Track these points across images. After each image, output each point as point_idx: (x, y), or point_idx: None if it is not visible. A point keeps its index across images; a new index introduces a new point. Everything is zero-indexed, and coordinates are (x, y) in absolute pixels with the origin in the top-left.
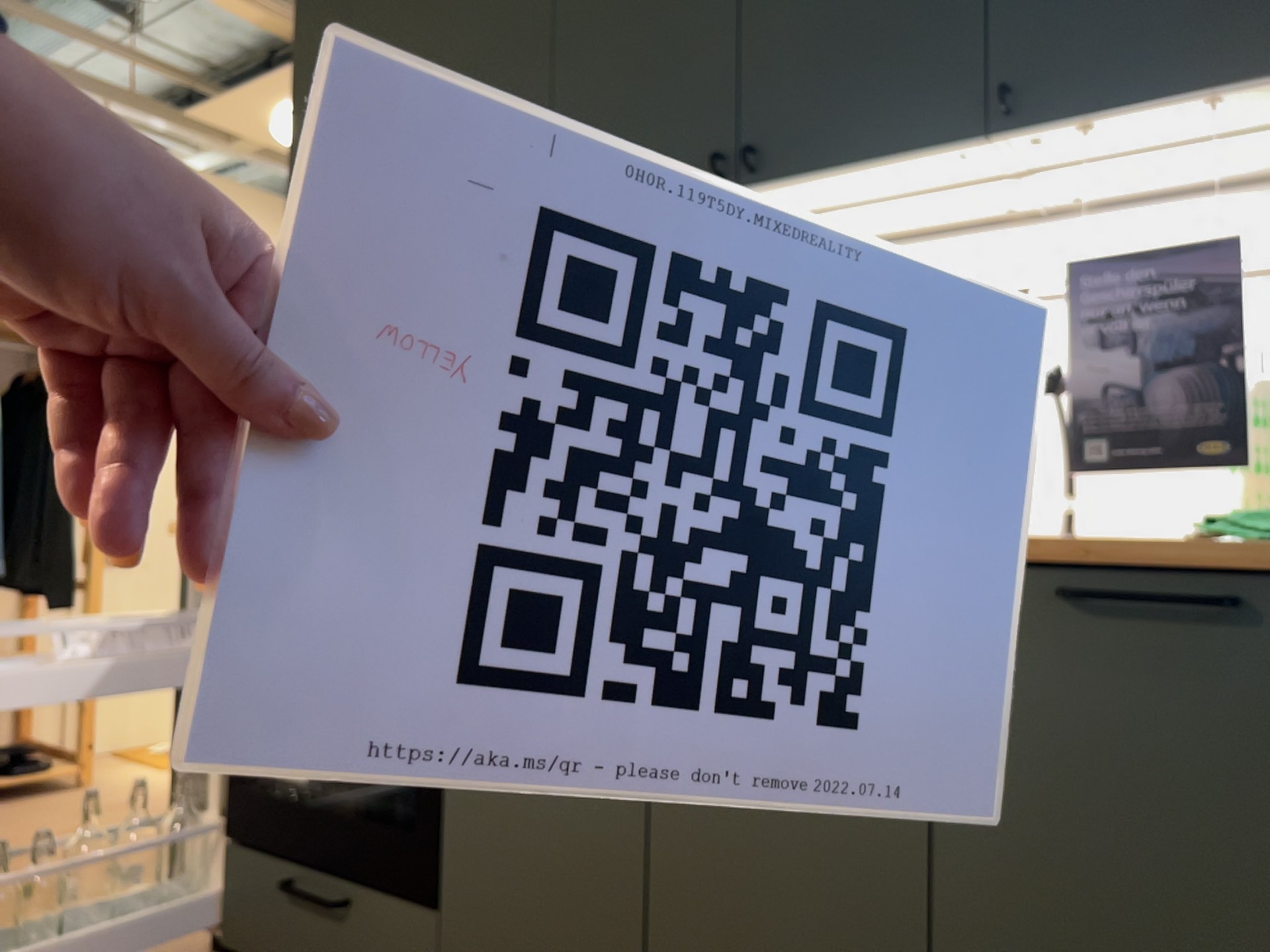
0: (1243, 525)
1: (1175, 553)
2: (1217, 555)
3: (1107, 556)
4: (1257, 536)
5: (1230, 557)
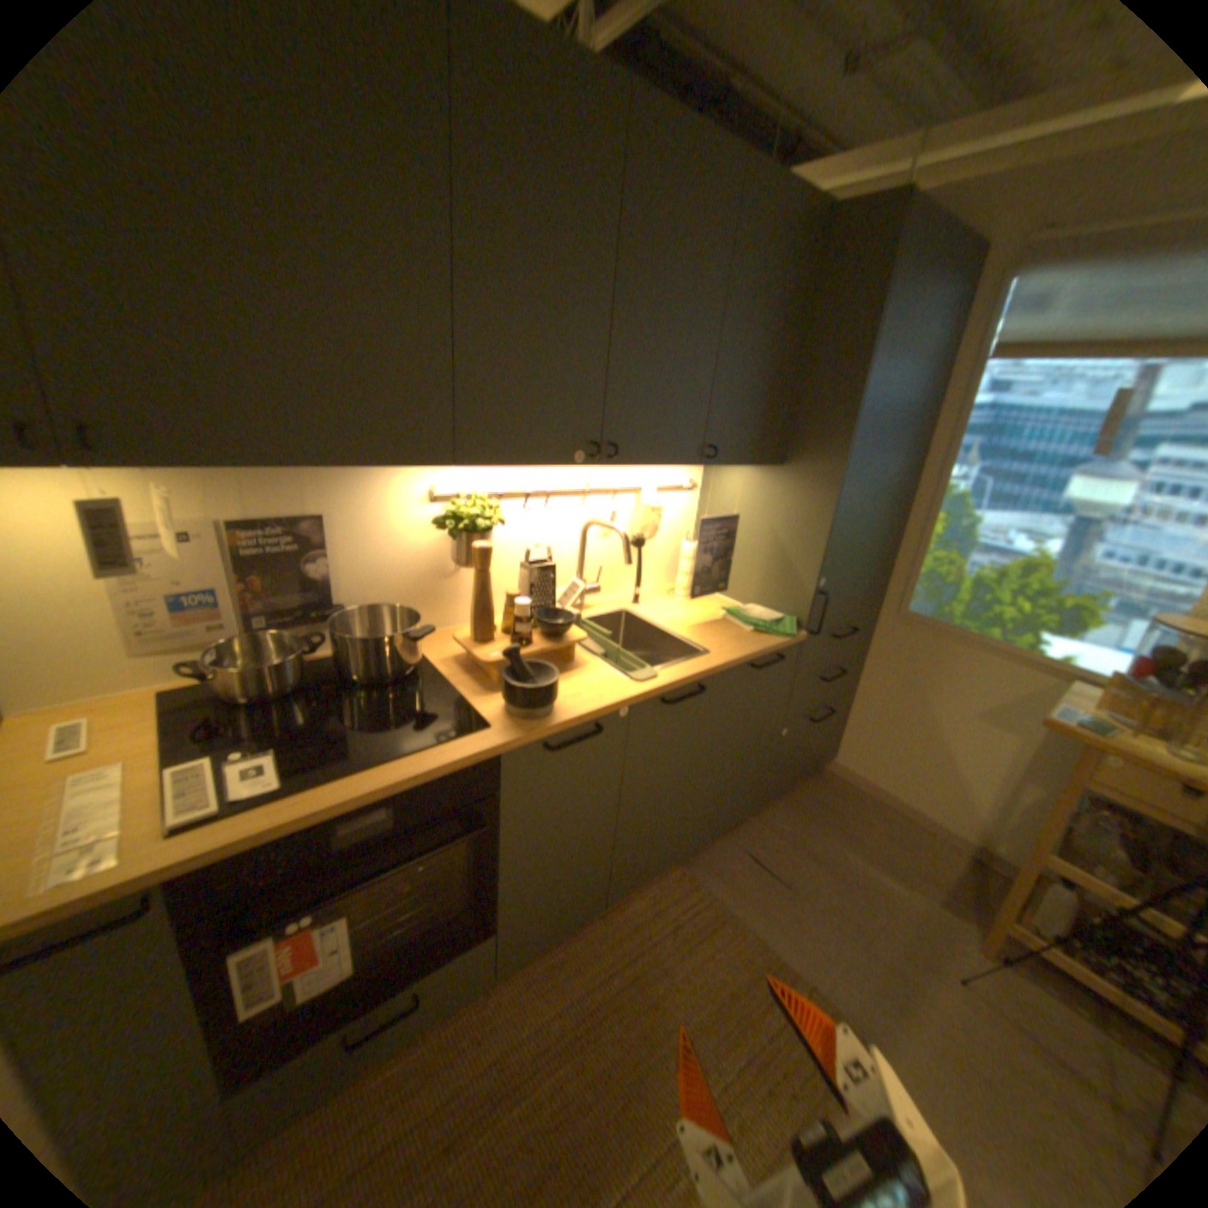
0: (767, 629)
1: (766, 645)
2: (781, 647)
3: (762, 654)
4: (776, 635)
5: (775, 644)
